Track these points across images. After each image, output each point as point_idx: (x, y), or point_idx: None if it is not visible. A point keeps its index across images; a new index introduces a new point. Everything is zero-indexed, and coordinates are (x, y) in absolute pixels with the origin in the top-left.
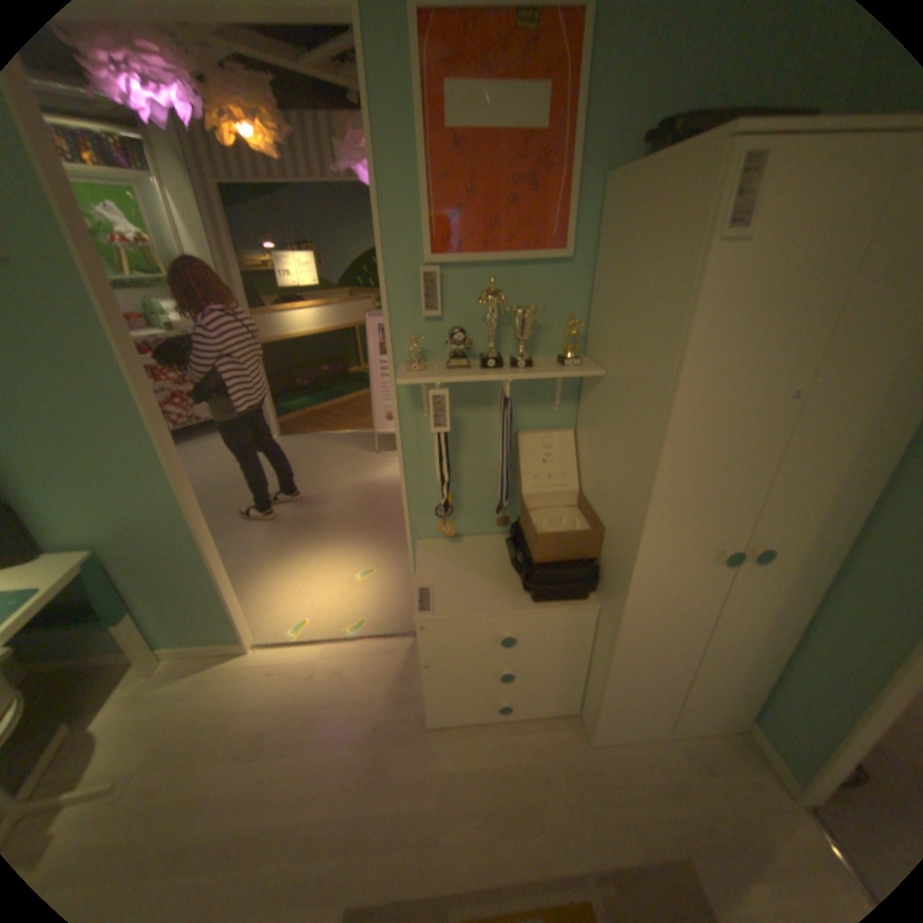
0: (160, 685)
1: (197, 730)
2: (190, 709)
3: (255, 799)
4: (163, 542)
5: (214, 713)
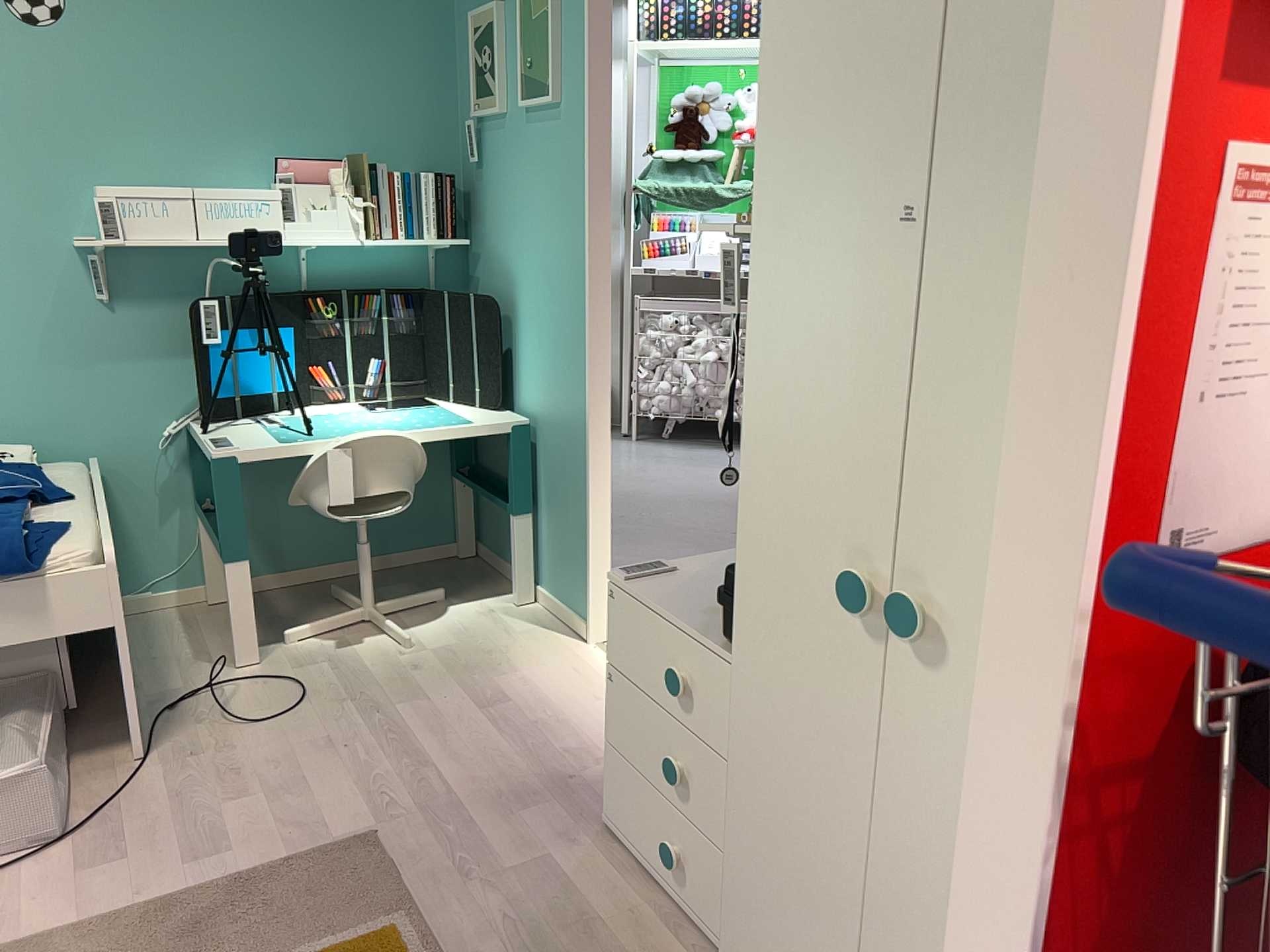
0: (514, 616)
1: (485, 659)
2: (503, 644)
3: (443, 726)
4: (570, 432)
5: (508, 660)
